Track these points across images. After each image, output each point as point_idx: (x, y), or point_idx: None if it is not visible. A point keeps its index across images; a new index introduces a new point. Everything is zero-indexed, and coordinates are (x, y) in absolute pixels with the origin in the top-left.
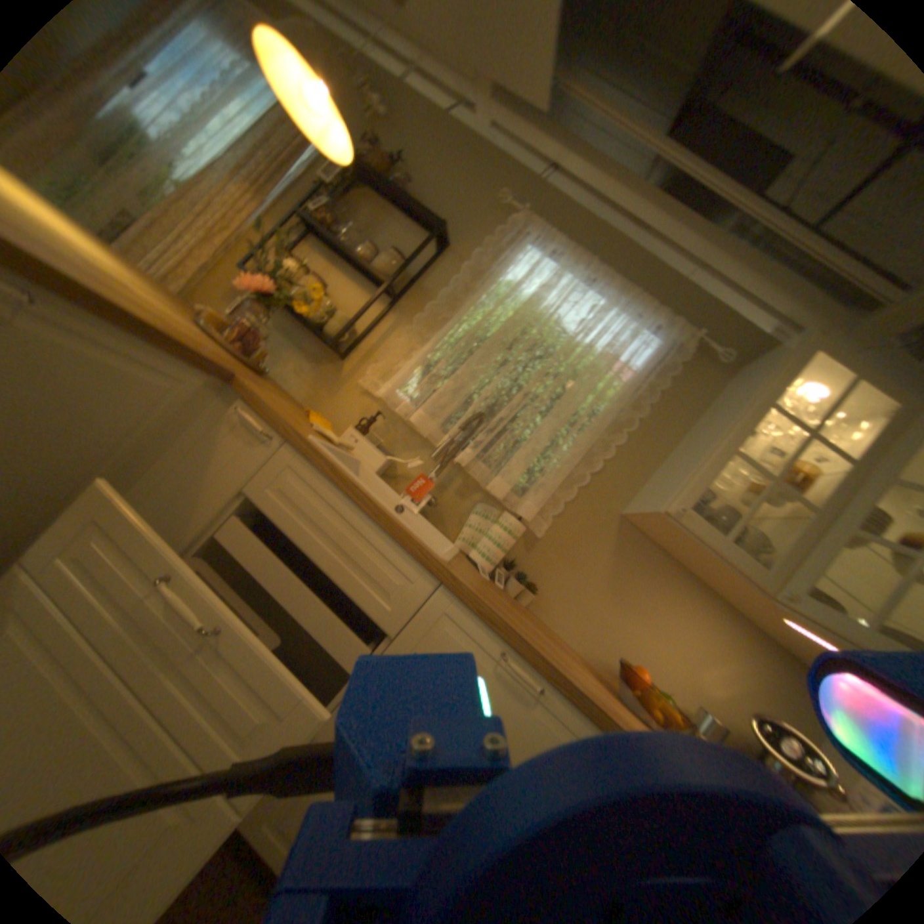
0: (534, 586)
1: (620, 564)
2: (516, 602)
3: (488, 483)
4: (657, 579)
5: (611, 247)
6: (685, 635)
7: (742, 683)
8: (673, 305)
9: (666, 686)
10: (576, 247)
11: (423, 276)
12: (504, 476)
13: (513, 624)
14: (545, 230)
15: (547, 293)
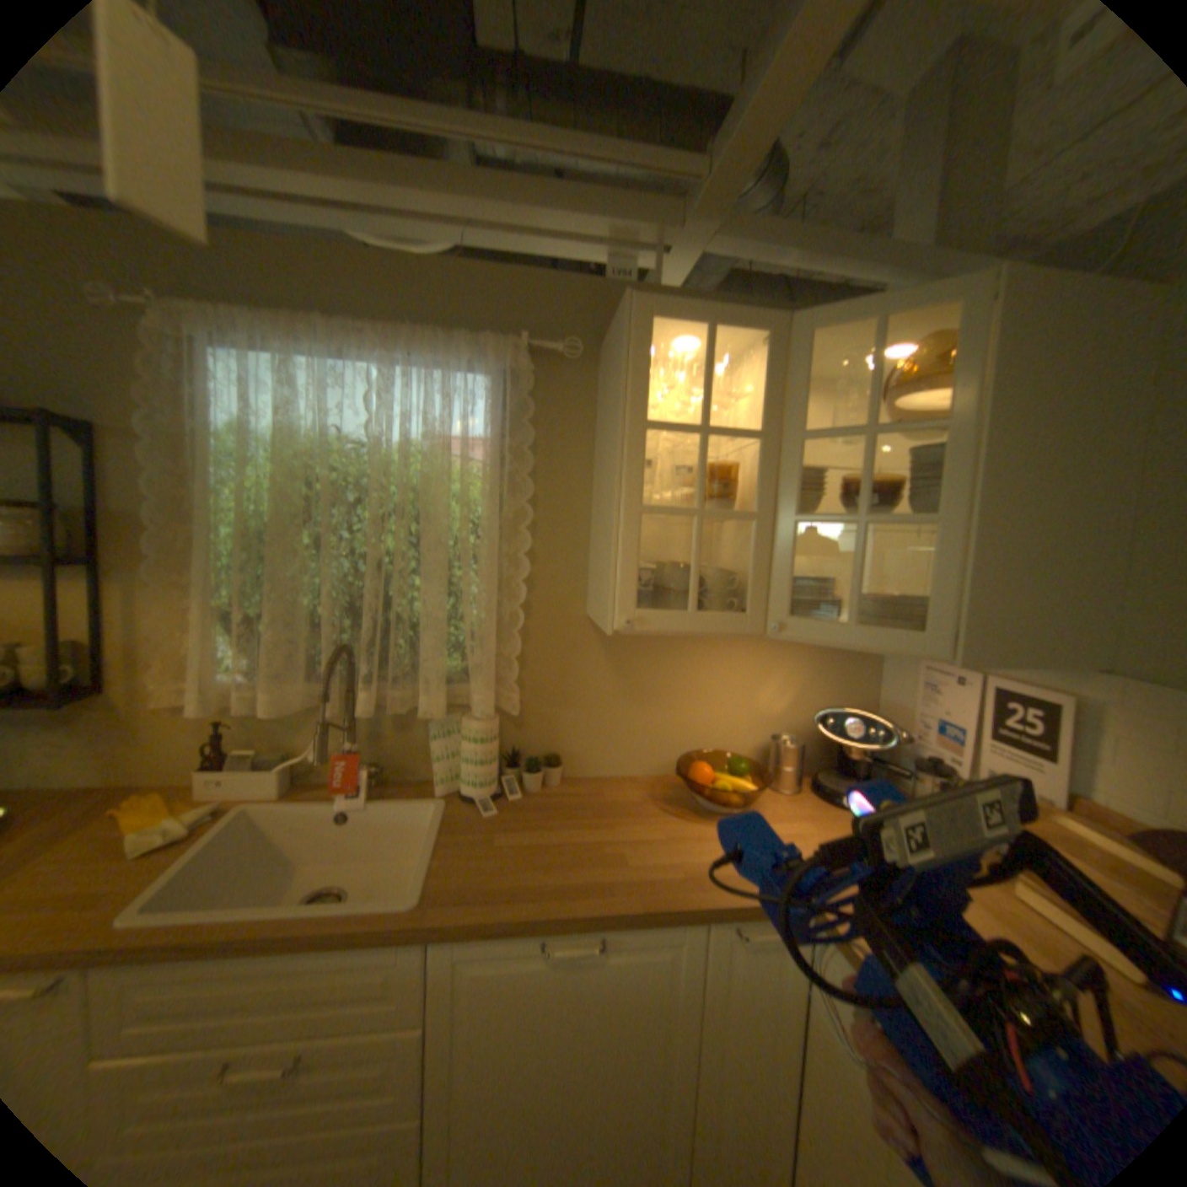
0: (552, 752)
1: (619, 663)
2: (543, 789)
3: (419, 694)
4: (663, 649)
5: (327, 271)
6: (721, 679)
7: (793, 680)
8: (467, 309)
9: (733, 736)
10: (277, 302)
11: (96, 494)
12: (427, 684)
13: (534, 892)
14: (208, 311)
15: (290, 410)
